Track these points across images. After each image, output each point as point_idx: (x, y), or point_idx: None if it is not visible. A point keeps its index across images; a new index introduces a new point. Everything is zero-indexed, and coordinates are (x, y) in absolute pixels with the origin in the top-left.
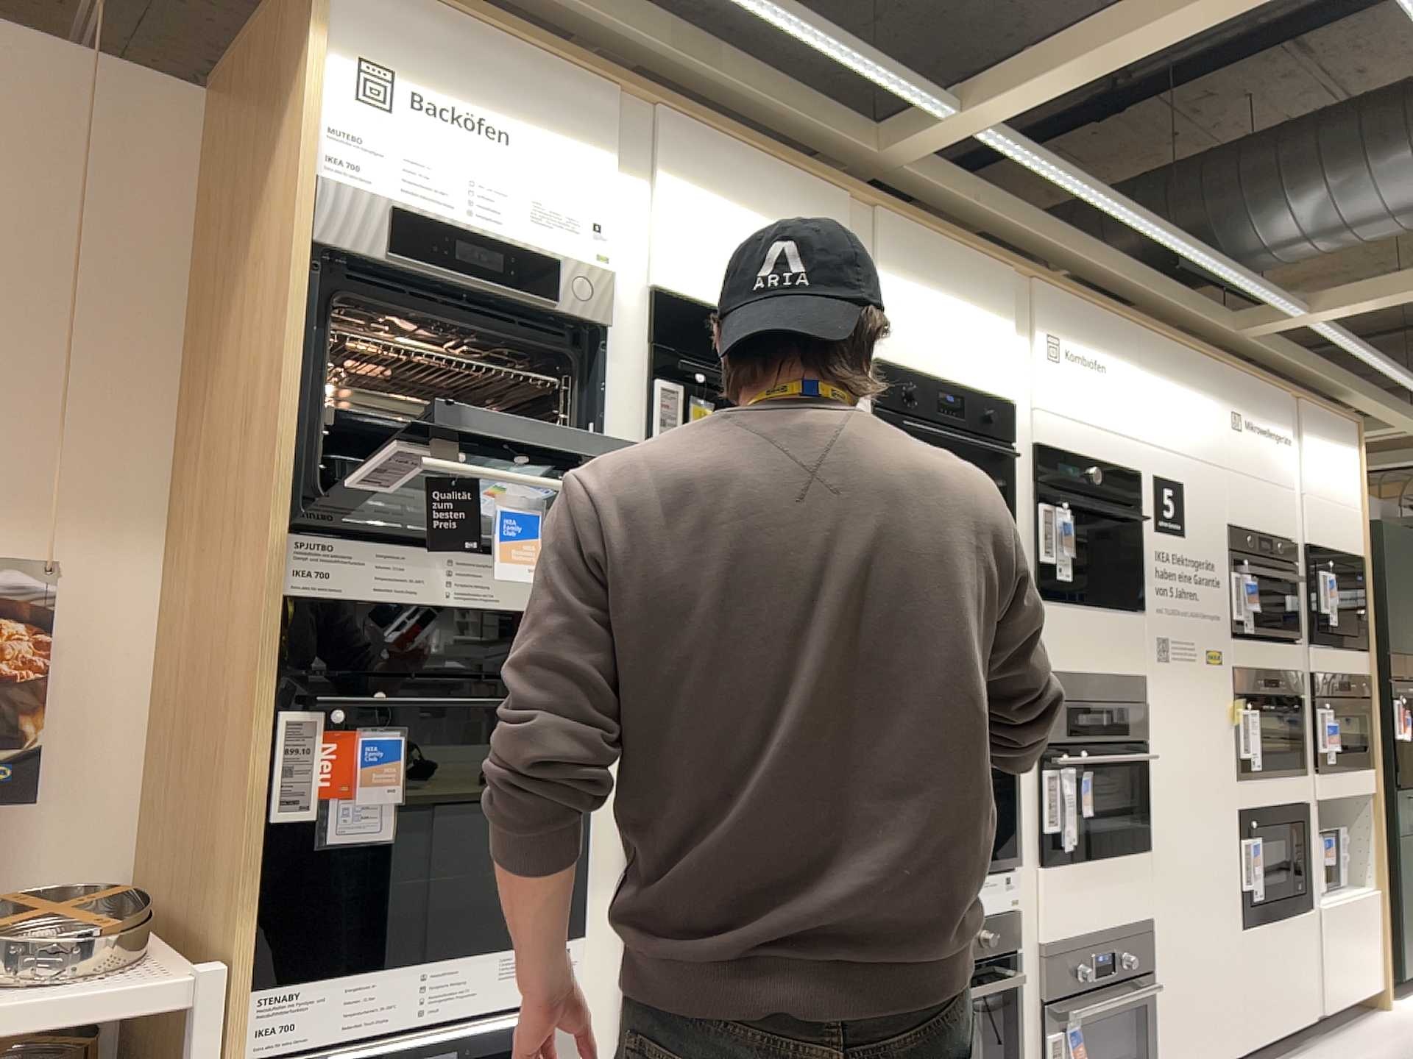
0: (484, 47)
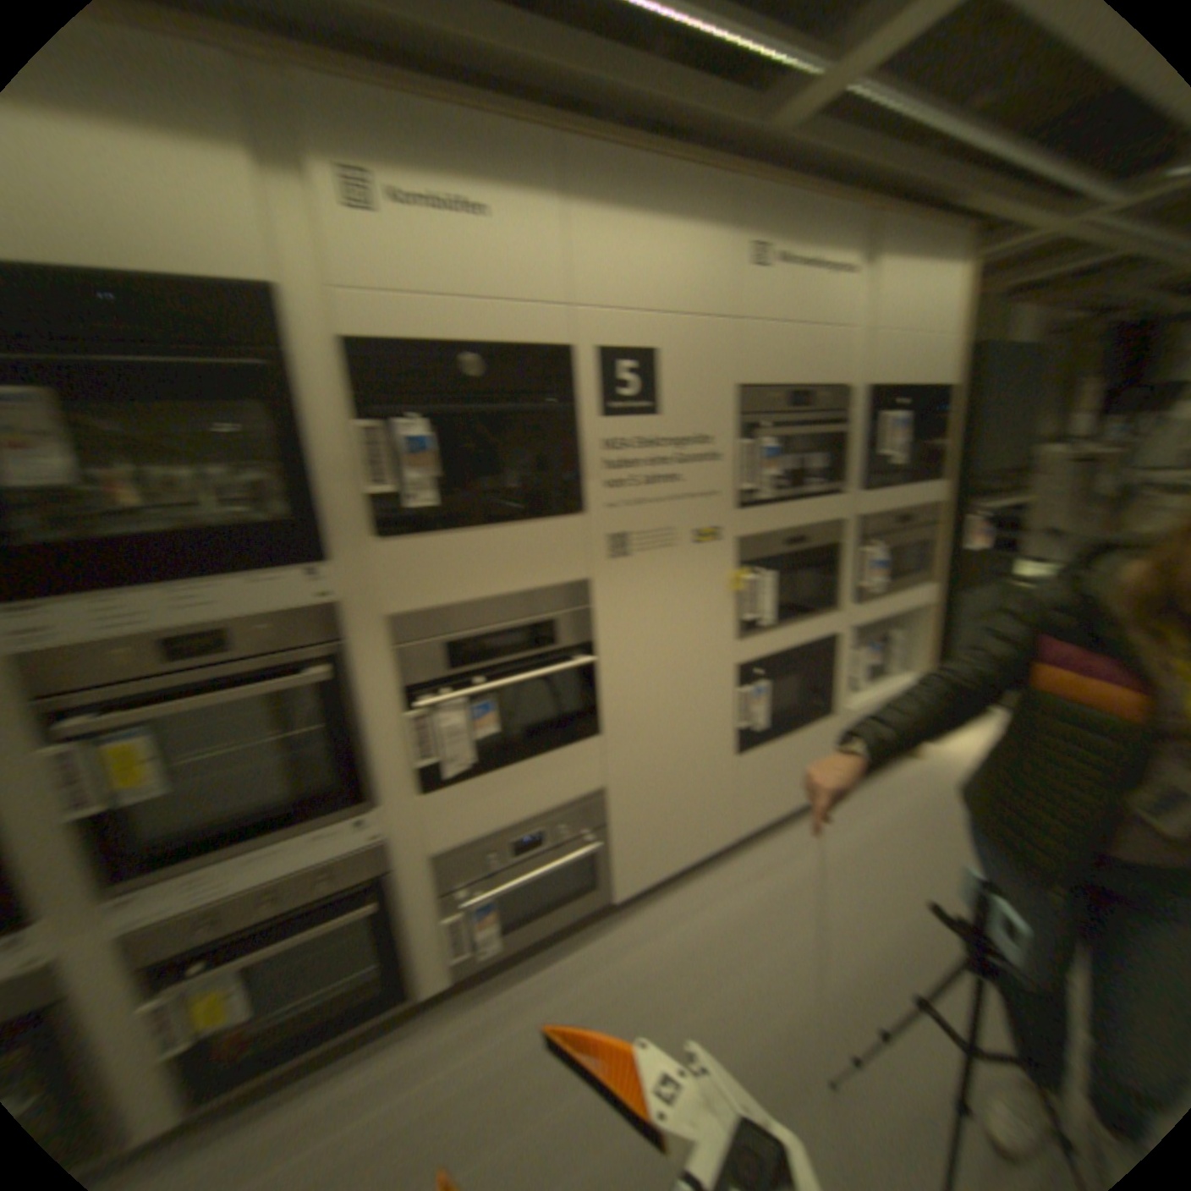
0: None
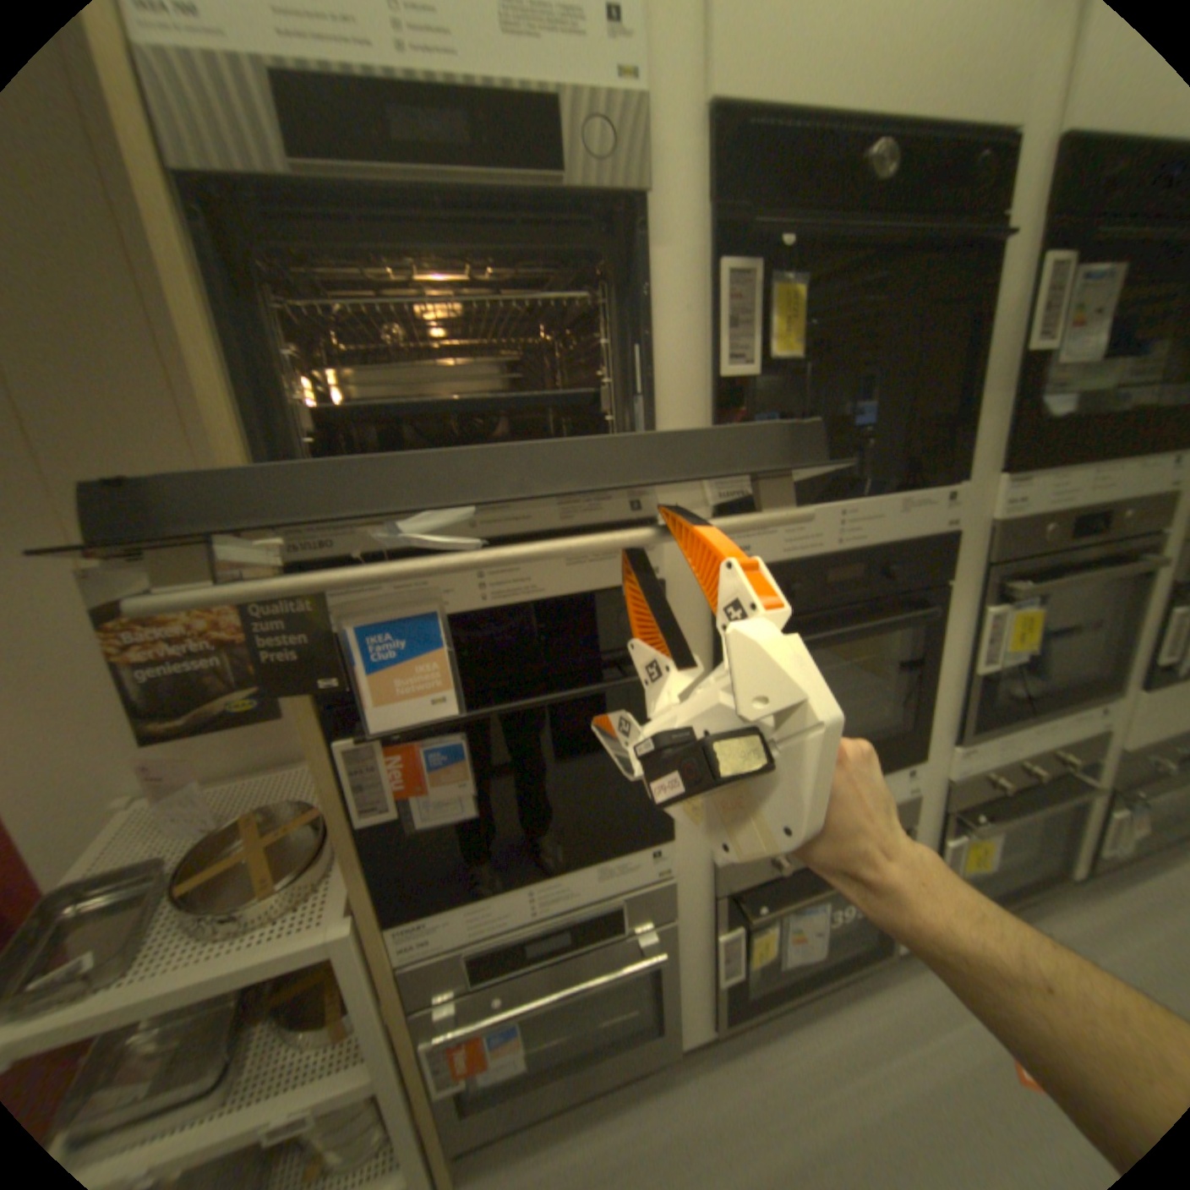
0: None
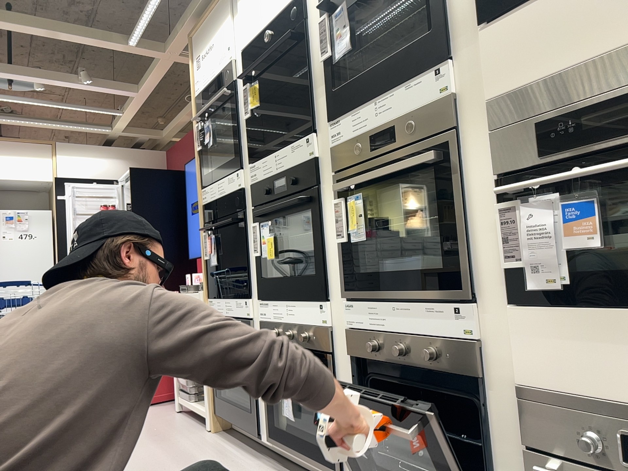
0: (205, 21)
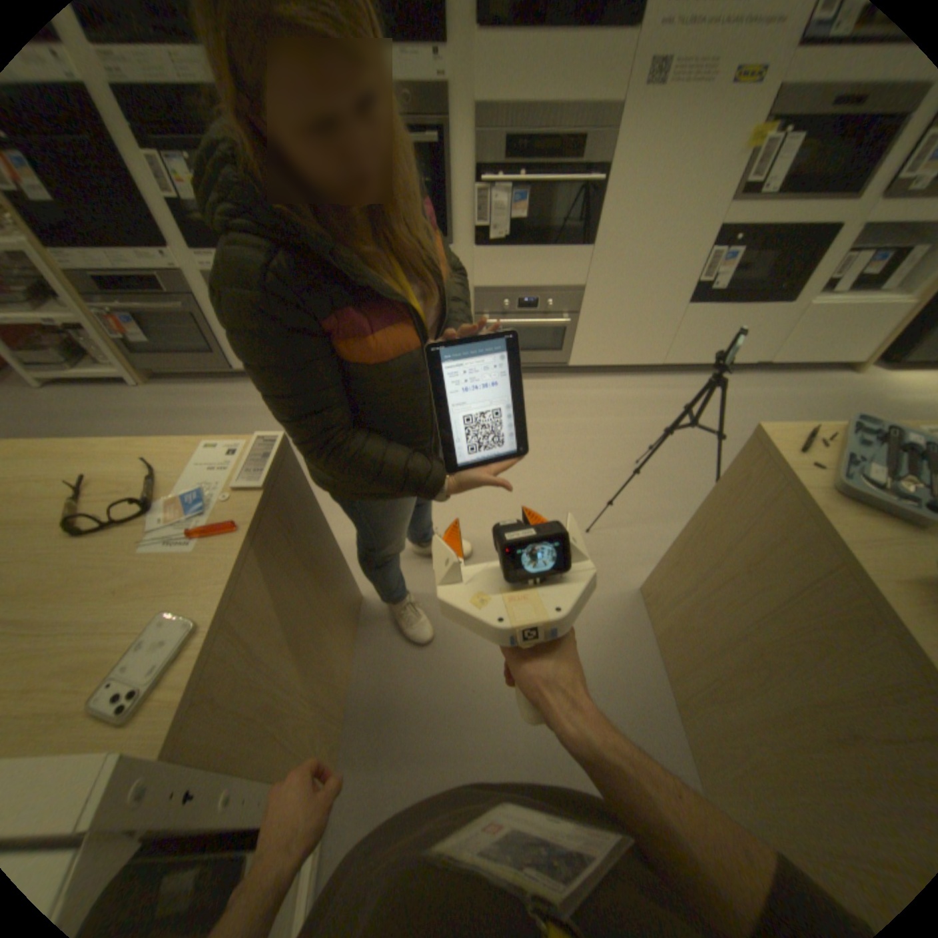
0: None
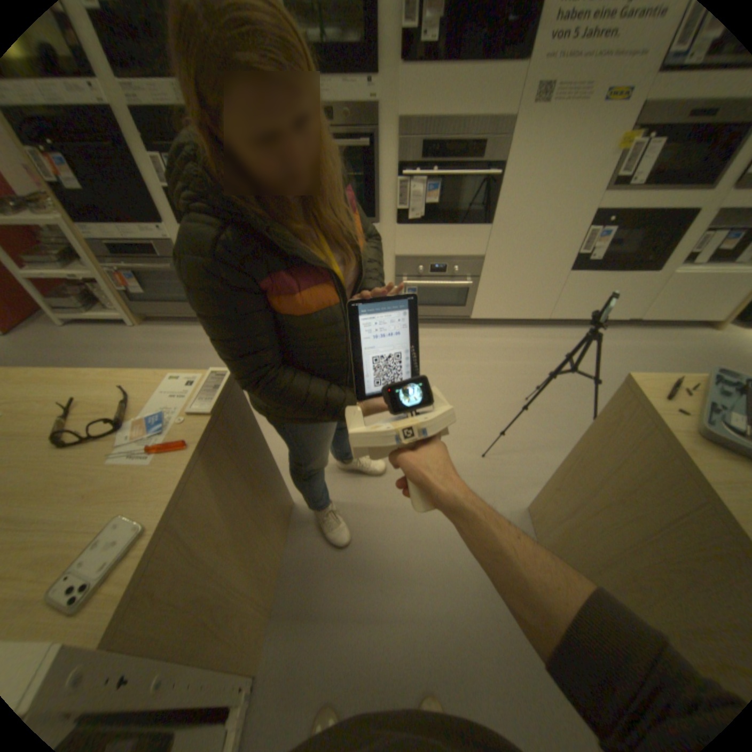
0: None
